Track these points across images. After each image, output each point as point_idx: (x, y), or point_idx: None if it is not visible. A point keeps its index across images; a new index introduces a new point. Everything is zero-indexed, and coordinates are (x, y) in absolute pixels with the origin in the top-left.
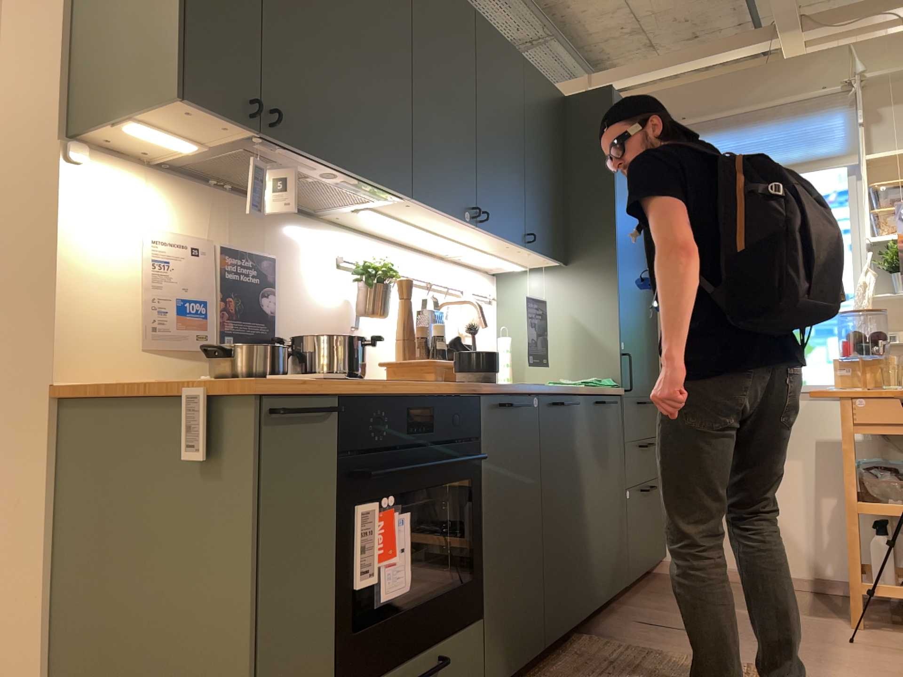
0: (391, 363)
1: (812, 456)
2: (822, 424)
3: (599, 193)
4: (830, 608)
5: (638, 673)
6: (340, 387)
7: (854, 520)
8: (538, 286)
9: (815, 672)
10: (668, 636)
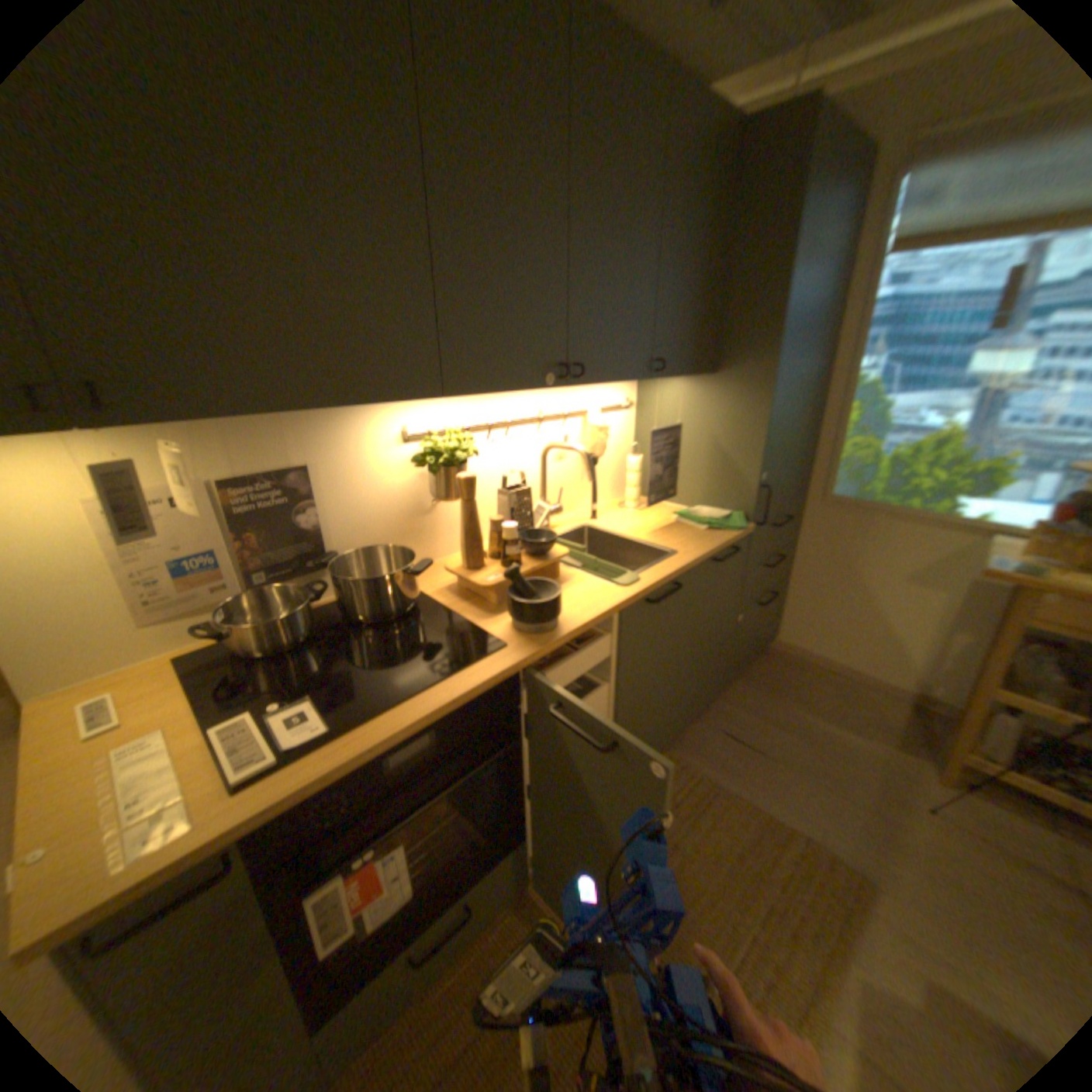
0: (453, 574)
1: (962, 593)
2: (988, 566)
3: (767, 278)
4: (924, 741)
5: (696, 830)
6: (228, 840)
7: (983, 706)
8: (678, 395)
9: (875, 865)
10: (743, 763)
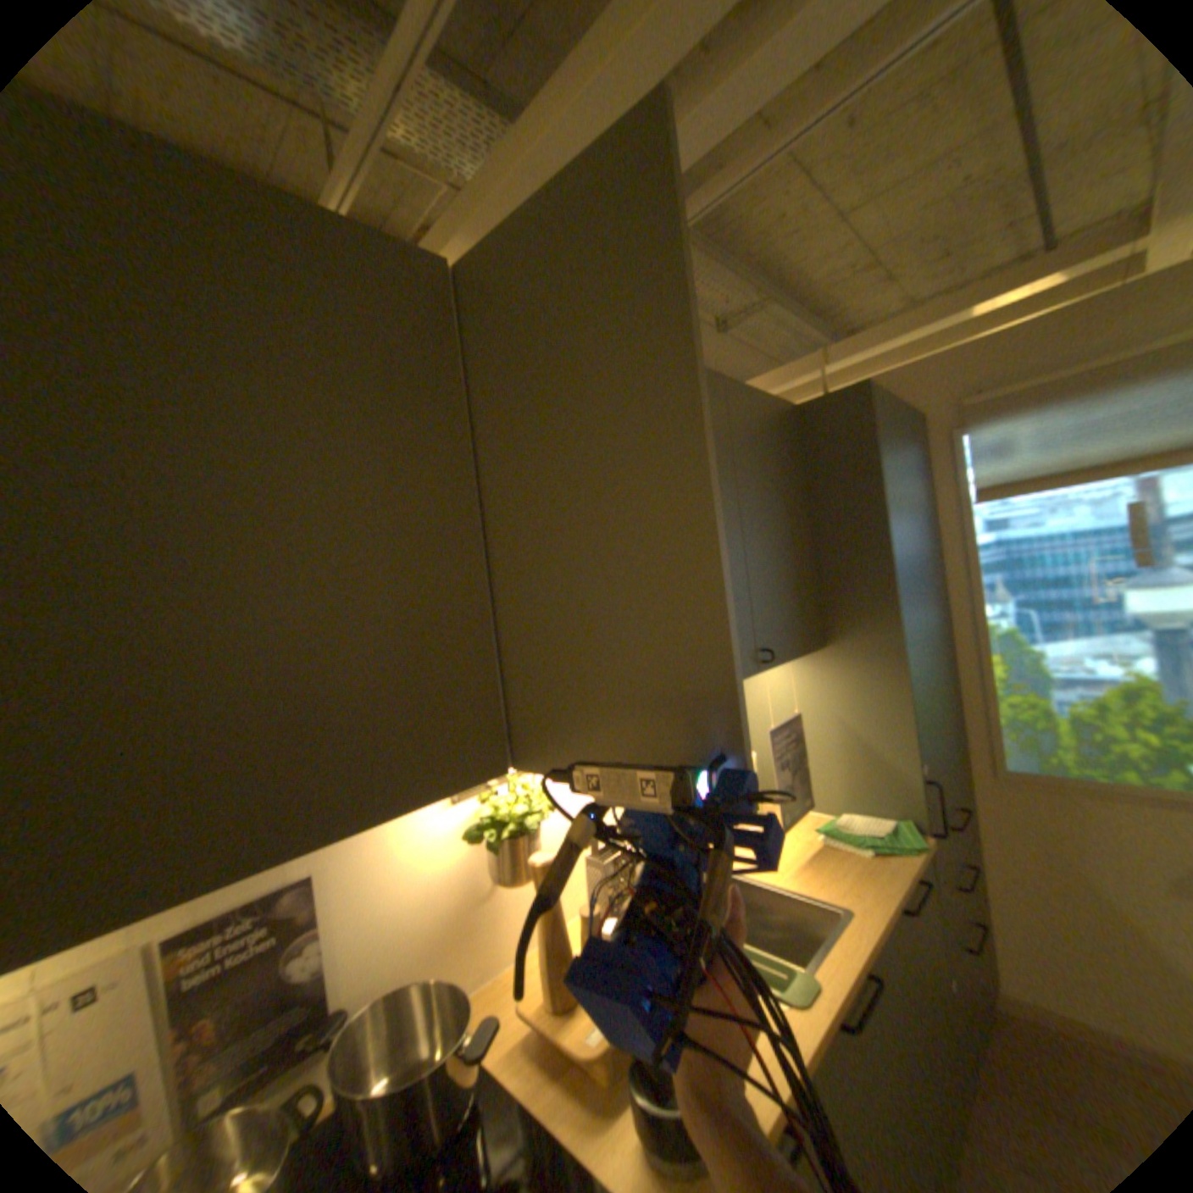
0: (531, 1026)
1: None
2: None
3: (862, 545)
4: None
5: None
6: None
7: None
8: (783, 674)
9: None
10: None
